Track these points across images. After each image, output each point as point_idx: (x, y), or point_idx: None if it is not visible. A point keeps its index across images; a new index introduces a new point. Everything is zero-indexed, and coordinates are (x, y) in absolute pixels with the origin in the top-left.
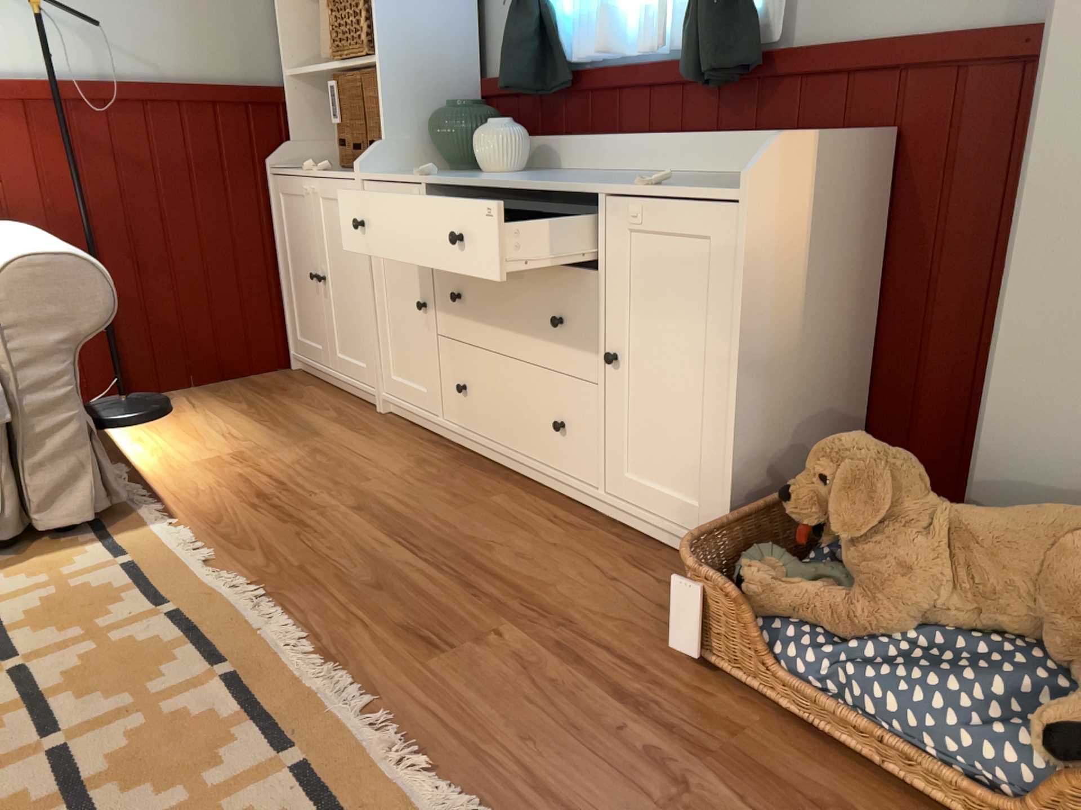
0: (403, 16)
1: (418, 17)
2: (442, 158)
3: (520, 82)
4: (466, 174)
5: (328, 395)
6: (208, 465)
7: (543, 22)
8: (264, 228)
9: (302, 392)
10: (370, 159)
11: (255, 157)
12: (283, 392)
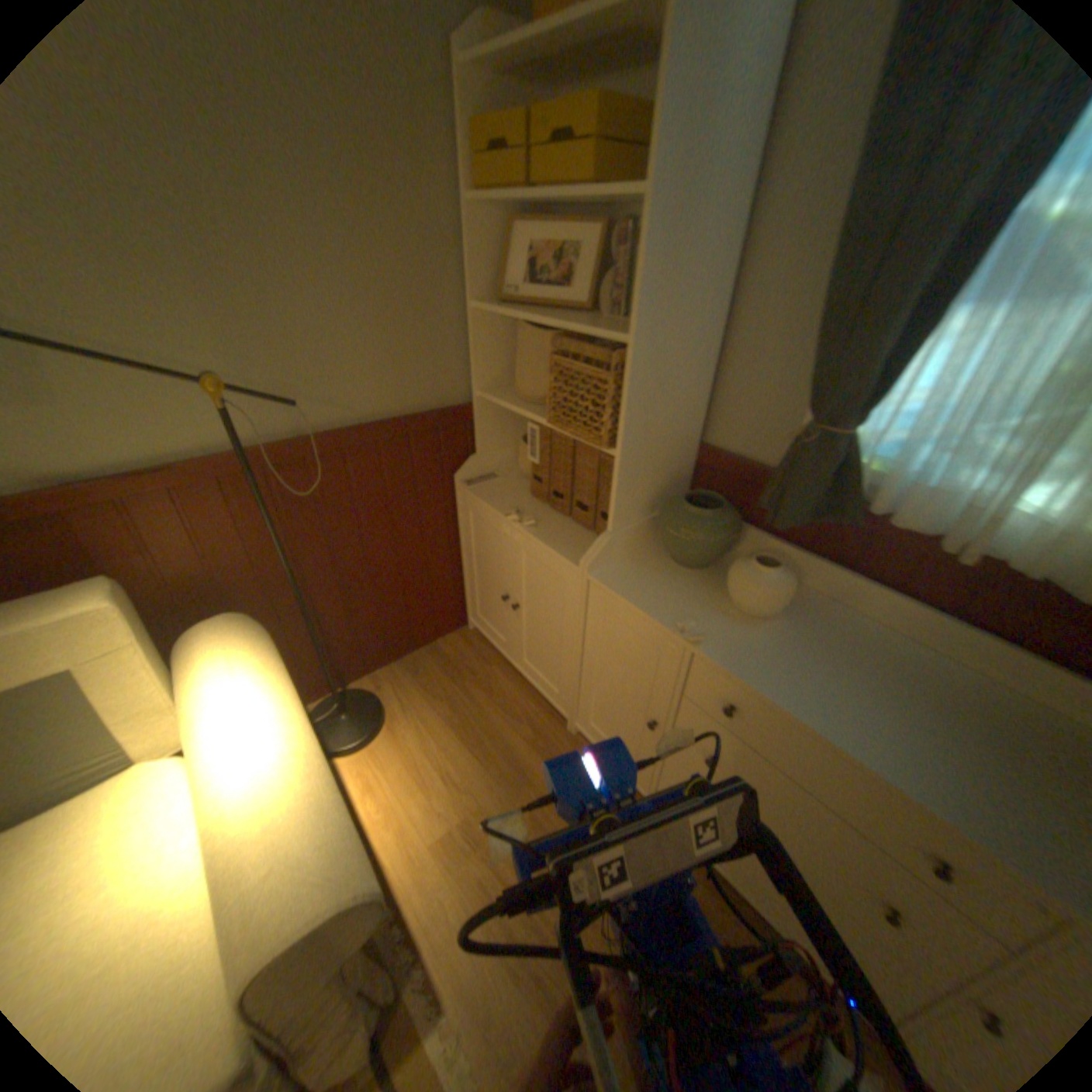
0: (653, 402)
1: (666, 398)
2: (658, 529)
3: (806, 522)
4: (724, 613)
5: (515, 685)
6: (446, 856)
7: (855, 460)
8: (451, 527)
9: (490, 677)
10: (599, 555)
11: (445, 470)
12: (474, 676)
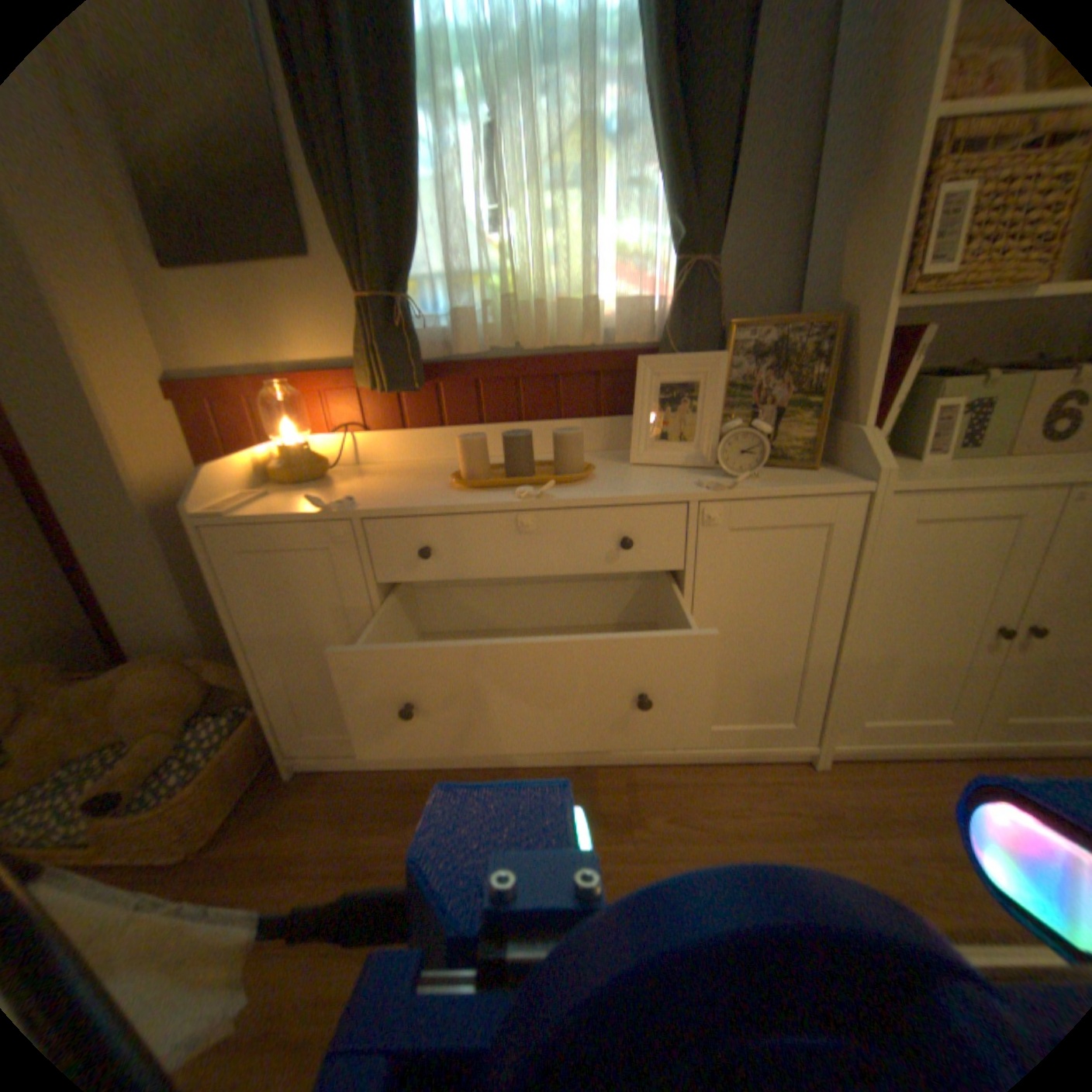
0: None
1: None
2: None
3: None
4: None
5: None
6: None
7: None
8: None
9: None
10: None
11: None
12: None
